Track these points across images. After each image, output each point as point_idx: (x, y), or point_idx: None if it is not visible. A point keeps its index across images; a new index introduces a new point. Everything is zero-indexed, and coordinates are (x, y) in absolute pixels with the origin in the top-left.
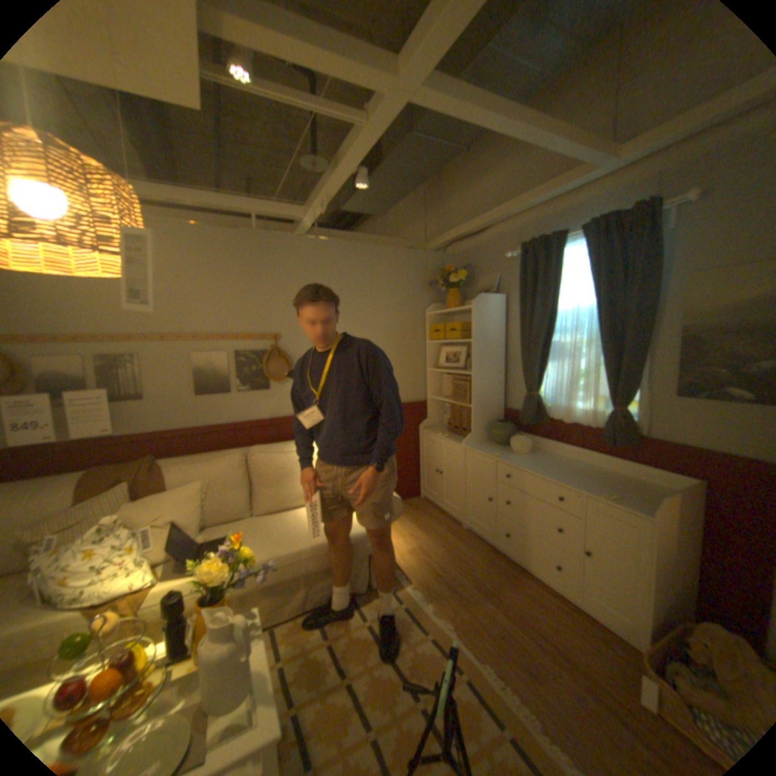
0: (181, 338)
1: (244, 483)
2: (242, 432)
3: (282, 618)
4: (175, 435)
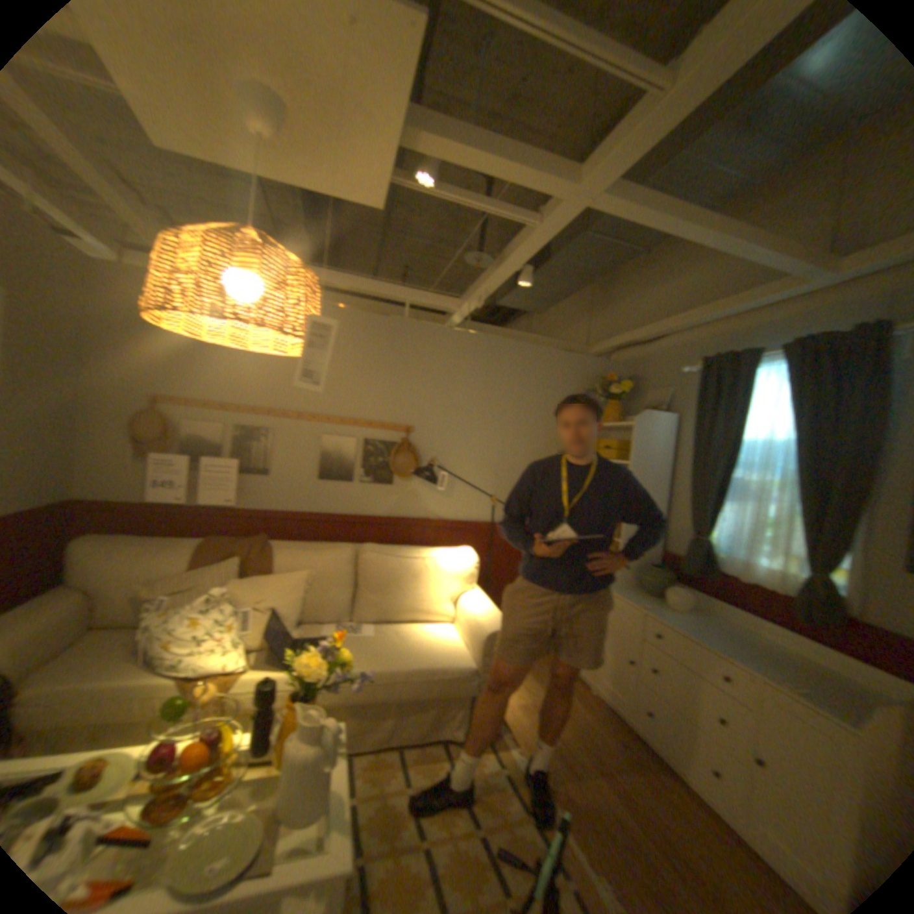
0: (314, 419)
1: (349, 582)
2: (354, 527)
3: (363, 749)
4: (289, 517)
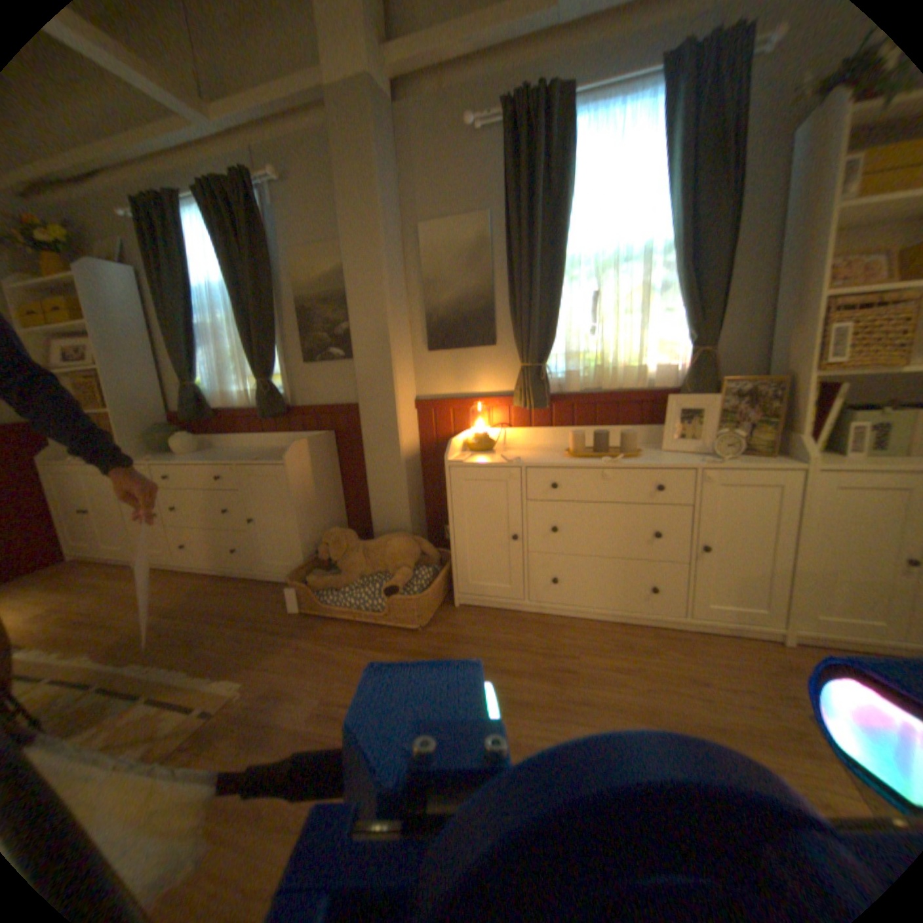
0: None
1: None
2: None
3: None
4: None
